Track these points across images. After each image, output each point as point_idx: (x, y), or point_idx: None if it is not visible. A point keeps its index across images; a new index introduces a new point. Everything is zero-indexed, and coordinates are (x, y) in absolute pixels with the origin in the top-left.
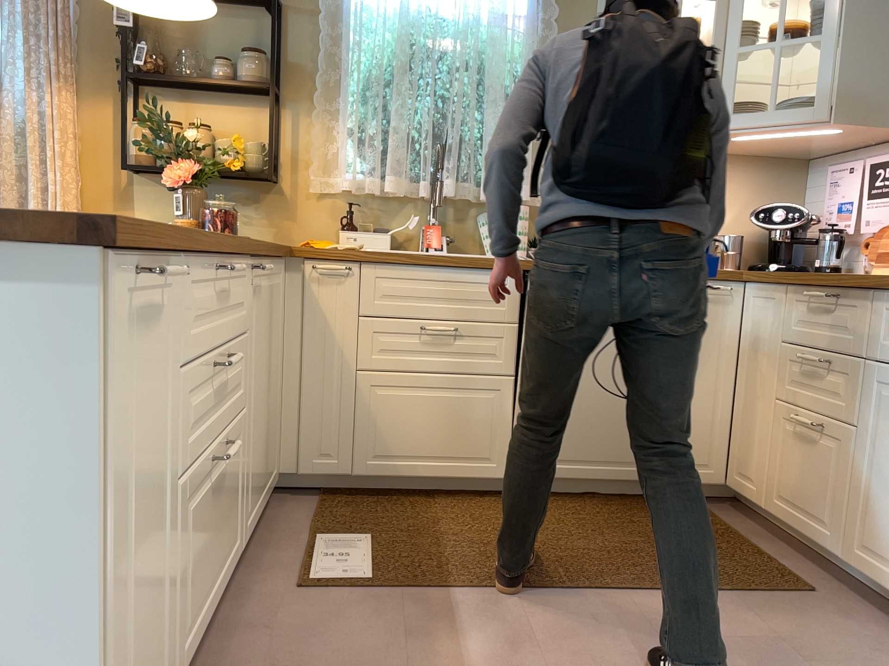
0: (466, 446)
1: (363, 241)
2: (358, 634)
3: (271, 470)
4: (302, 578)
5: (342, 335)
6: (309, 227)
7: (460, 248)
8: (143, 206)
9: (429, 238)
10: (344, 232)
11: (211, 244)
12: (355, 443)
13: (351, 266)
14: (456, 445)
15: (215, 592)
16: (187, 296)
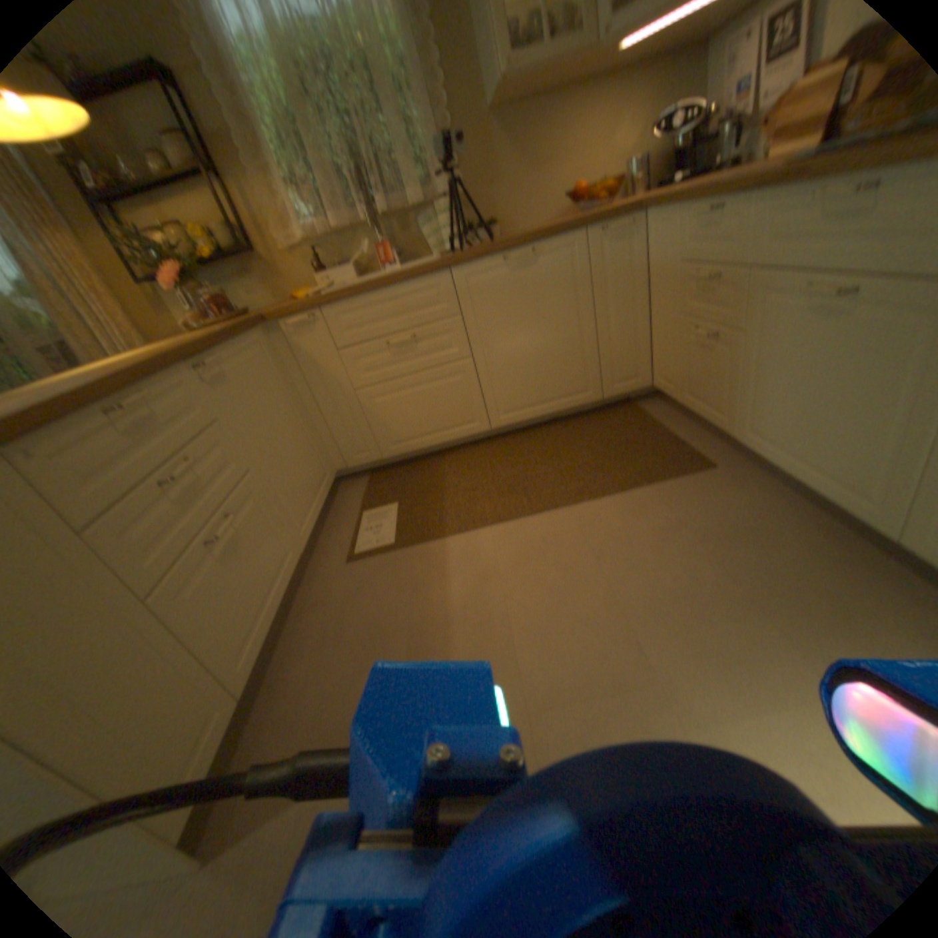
0: (450, 416)
1: (331, 276)
2: (381, 590)
3: (320, 476)
4: (350, 550)
5: (330, 366)
6: (290, 278)
7: (410, 252)
8: (166, 305)
9: (378, 255)
10: (313, 274)
11: (74, 390)
12: (374, 437)
13: (310, 311)
14: (444, 418)
15: (274, 597)
16: (64, 454)
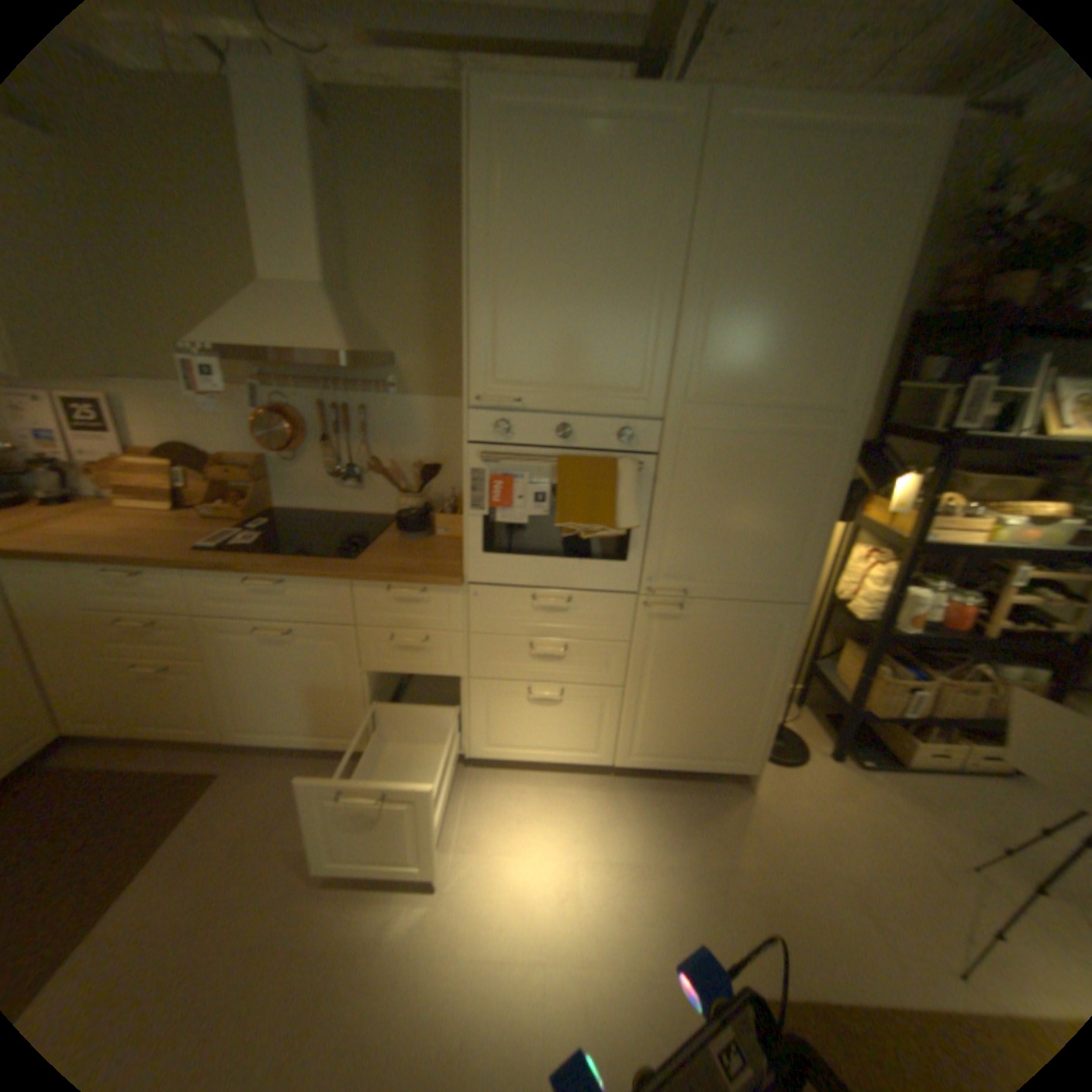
0: None
1: None
2: None
3: None
4: None
5: None
6: None
7: None
8: None
9: None
10: None
11: None
12: None
13: None
14: None
15: None
16: None
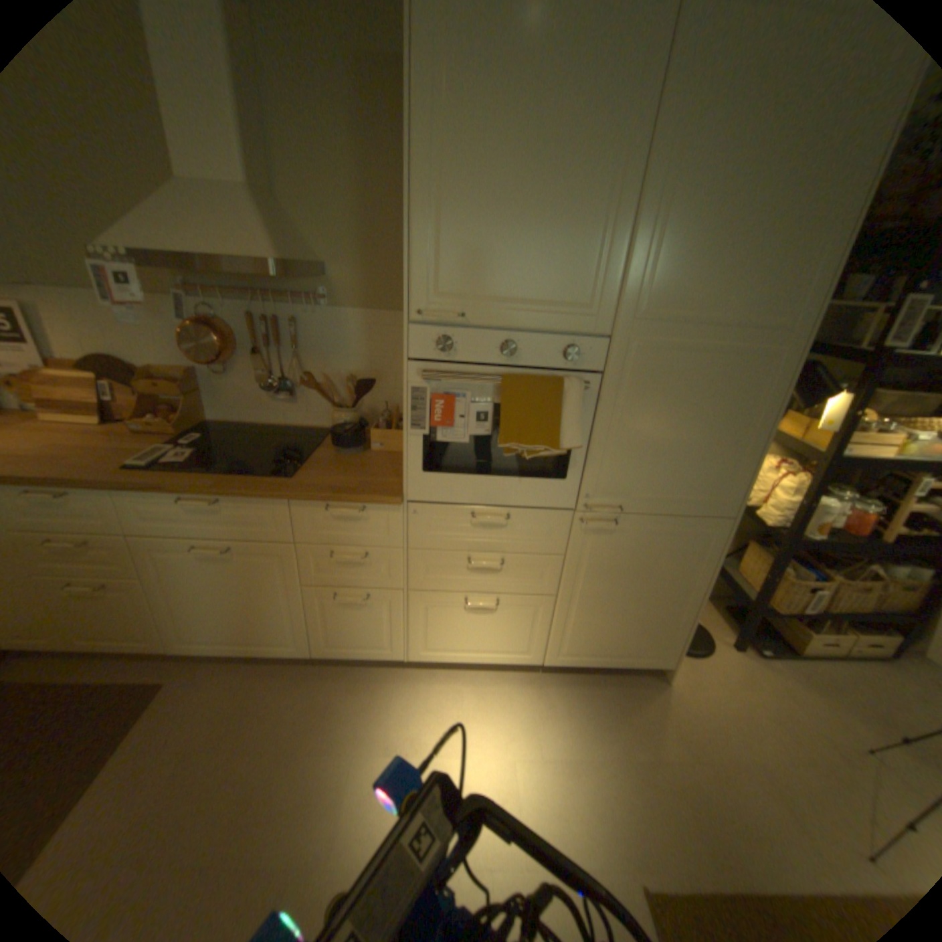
0: None
1: None
2: None
3: None
4: None
5: None
6: None
7: None
8: None
9: None
10: None
11: None
12: None
13: None
14: None
15: None
16: None
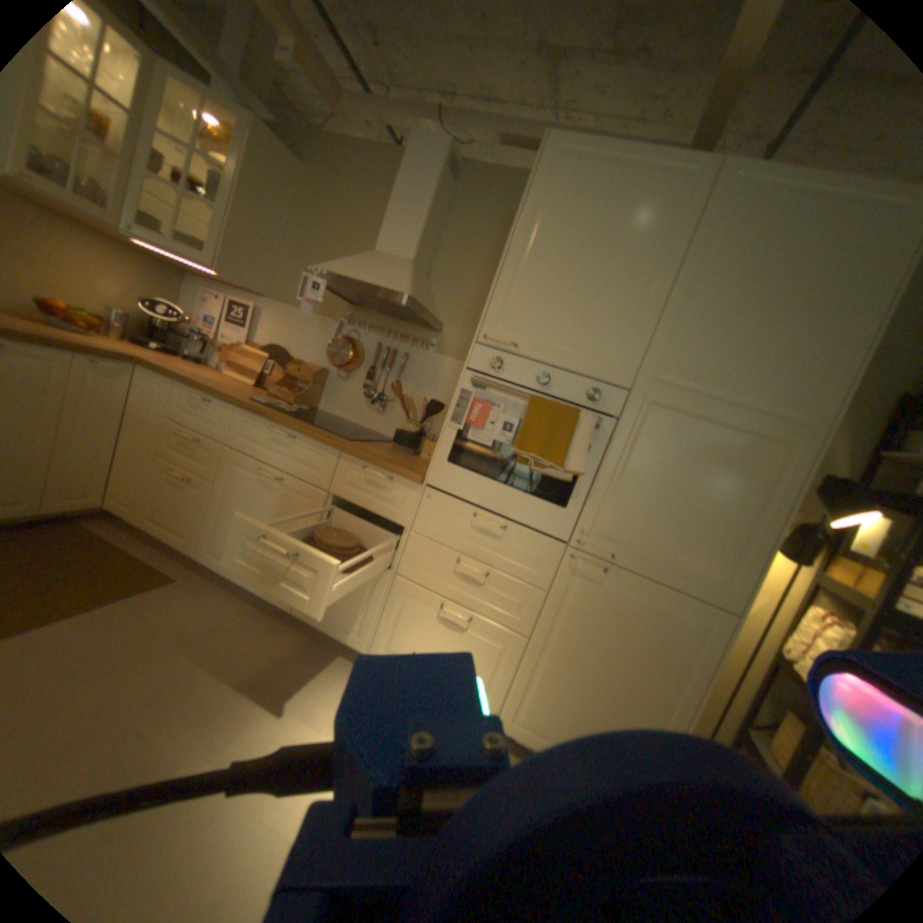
0: None
1: None
2: None
3: None
4: None
5: None
6: None
7: None
8: None
9: None
10: None
11: None
12: None
13: None
14: None
15: None
16: None
